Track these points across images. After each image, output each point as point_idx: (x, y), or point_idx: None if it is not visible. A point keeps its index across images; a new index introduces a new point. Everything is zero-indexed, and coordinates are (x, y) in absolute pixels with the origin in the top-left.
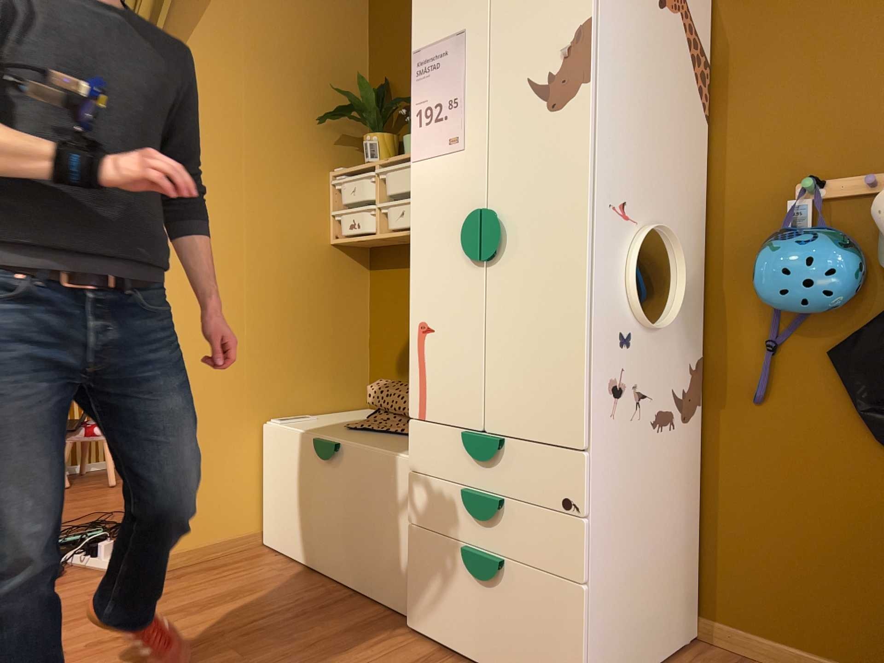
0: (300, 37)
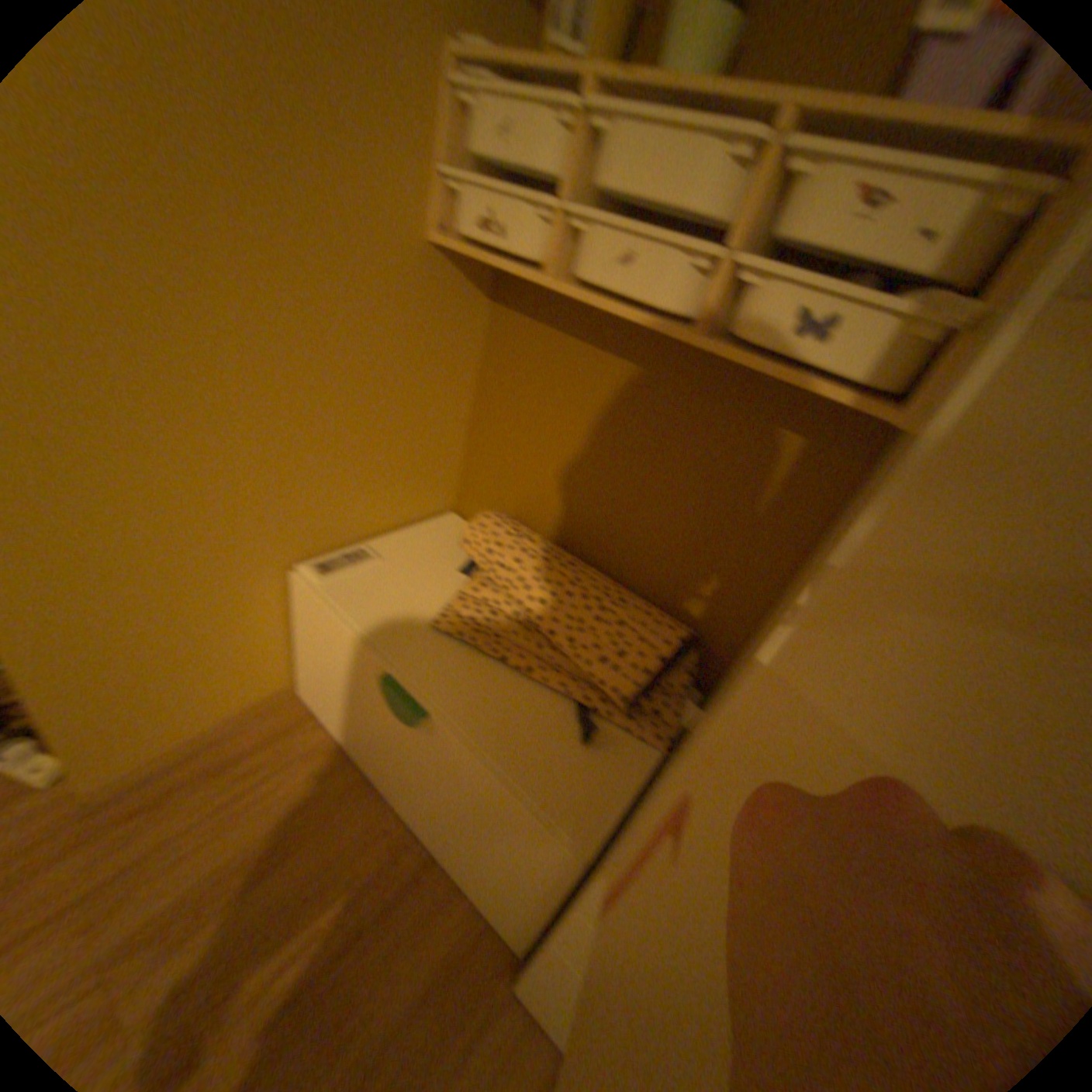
0: None
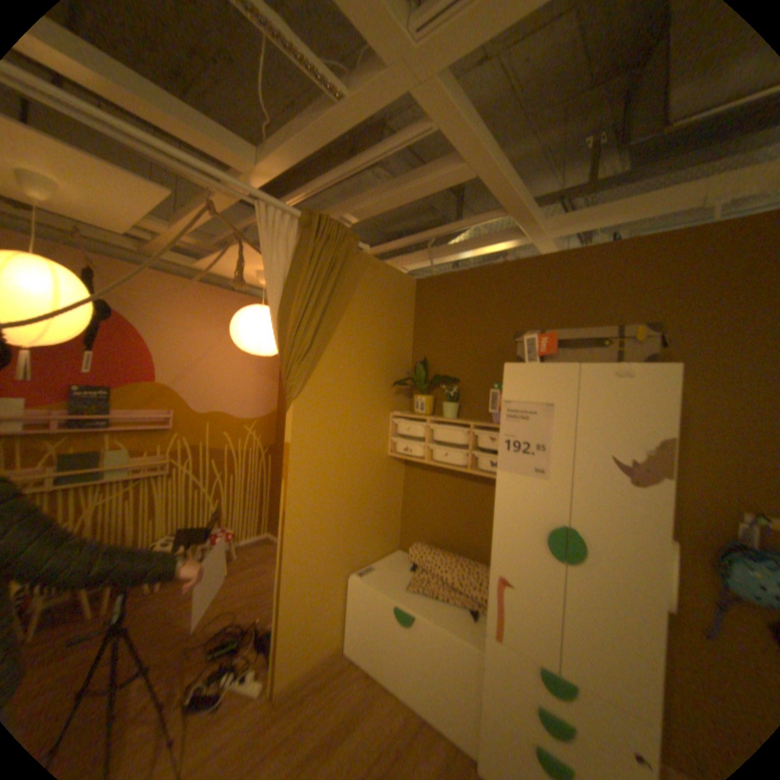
0: (381, 335)
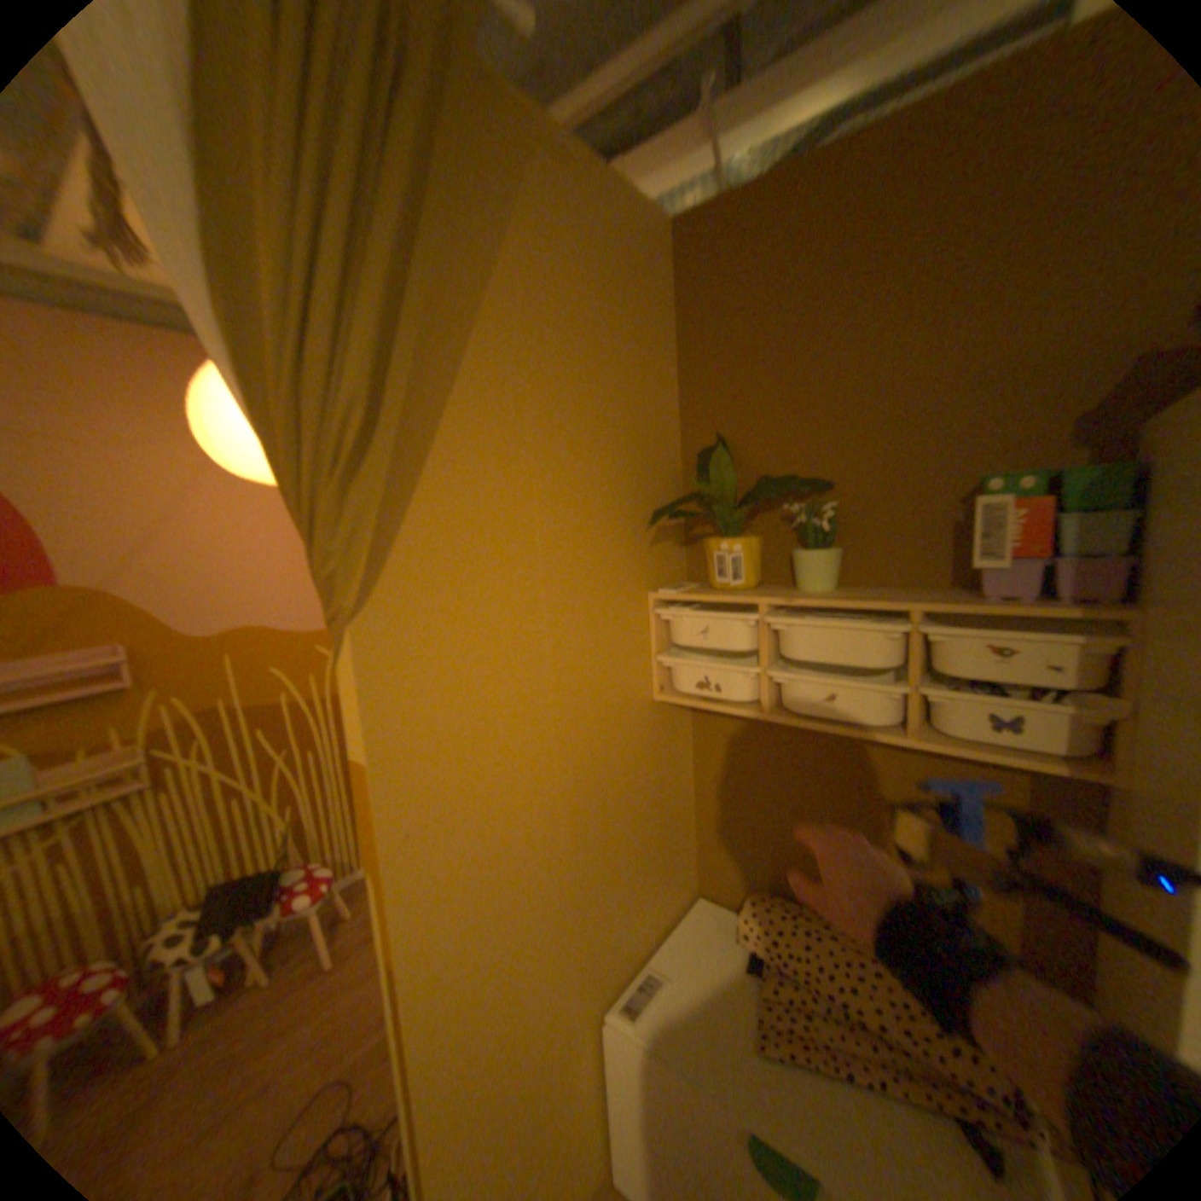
0: (602, 379)
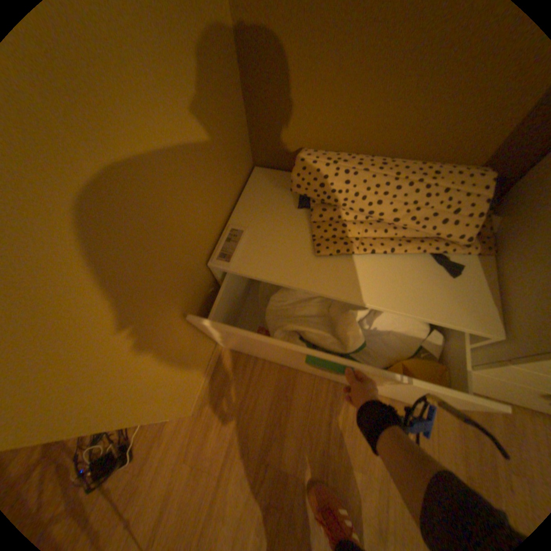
0: None
